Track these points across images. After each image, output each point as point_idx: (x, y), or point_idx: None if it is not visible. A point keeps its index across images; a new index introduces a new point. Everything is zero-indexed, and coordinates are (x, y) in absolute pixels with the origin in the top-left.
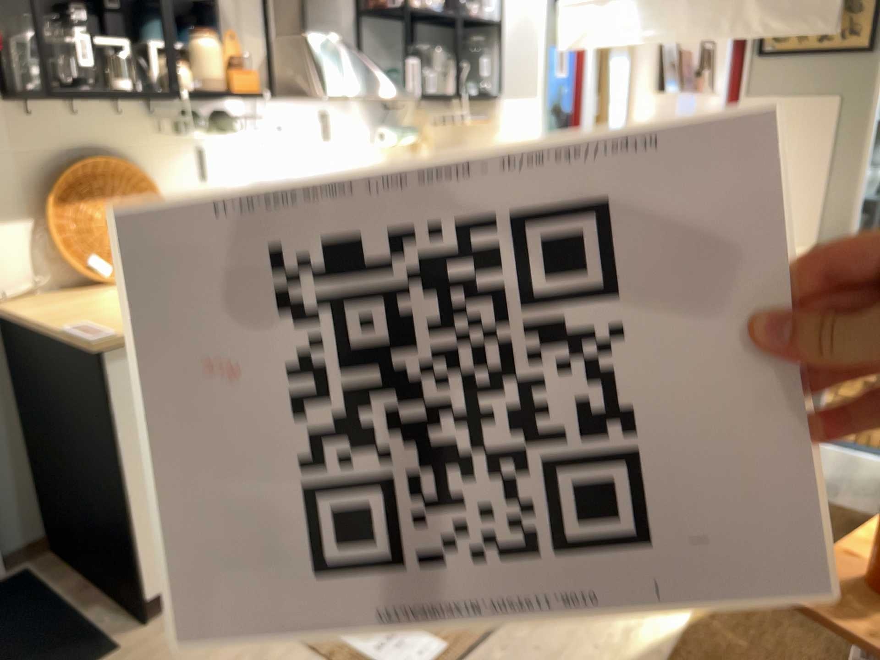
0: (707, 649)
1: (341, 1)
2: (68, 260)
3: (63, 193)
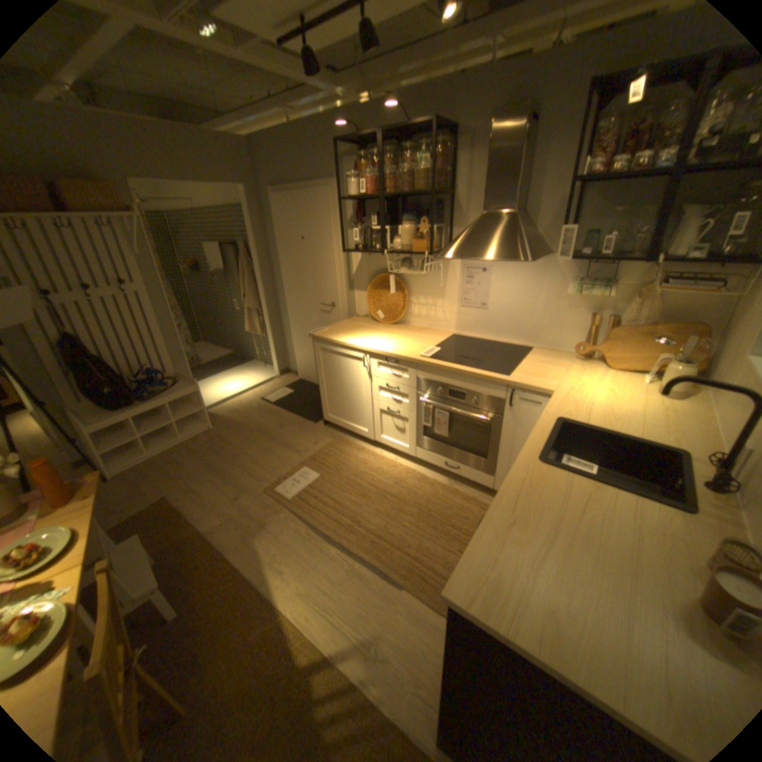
0: (256, 611)
1: (566, 174)
2: (368, 309)
3: (376, 285)
